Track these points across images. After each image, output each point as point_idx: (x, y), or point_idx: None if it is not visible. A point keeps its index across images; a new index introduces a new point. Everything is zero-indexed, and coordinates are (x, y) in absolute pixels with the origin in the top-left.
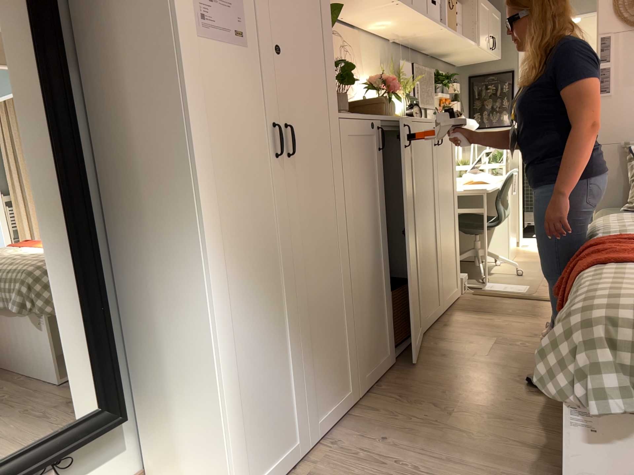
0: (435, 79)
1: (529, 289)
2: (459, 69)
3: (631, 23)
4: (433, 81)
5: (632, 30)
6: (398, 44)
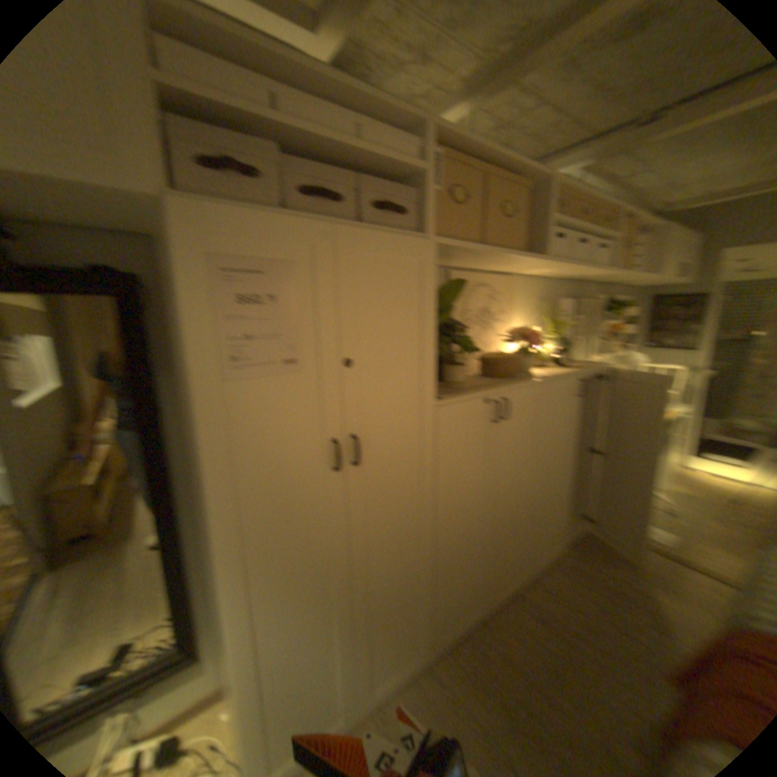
0: (608, 306)
1: (677, 543)
2: (643, 289)
3: None
4: (603, 309)
5: None
6: (565, 280)
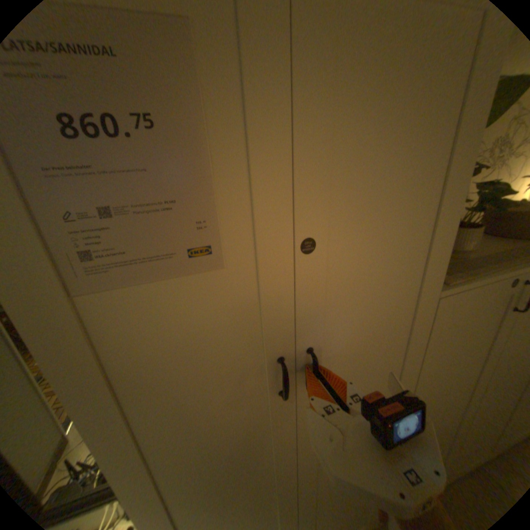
0: None
1: None
2: None
3: None
4: None
5: None
6: None
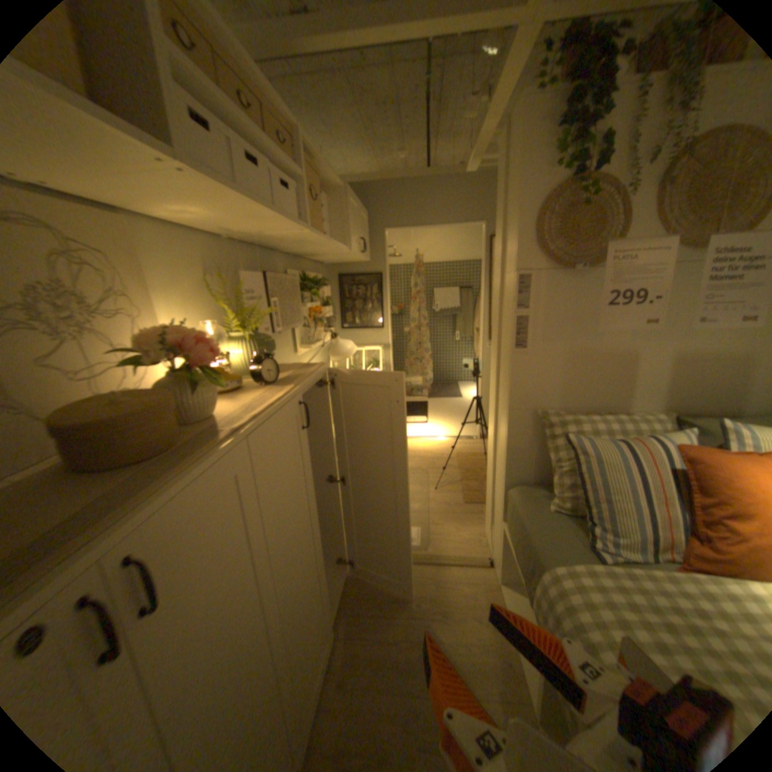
0: (302, 282)
1: (420, 534)
2: (328, 265)
3: (556, 259)
4: (298, 286)
5: (556, 269)
6: (241, 240)
